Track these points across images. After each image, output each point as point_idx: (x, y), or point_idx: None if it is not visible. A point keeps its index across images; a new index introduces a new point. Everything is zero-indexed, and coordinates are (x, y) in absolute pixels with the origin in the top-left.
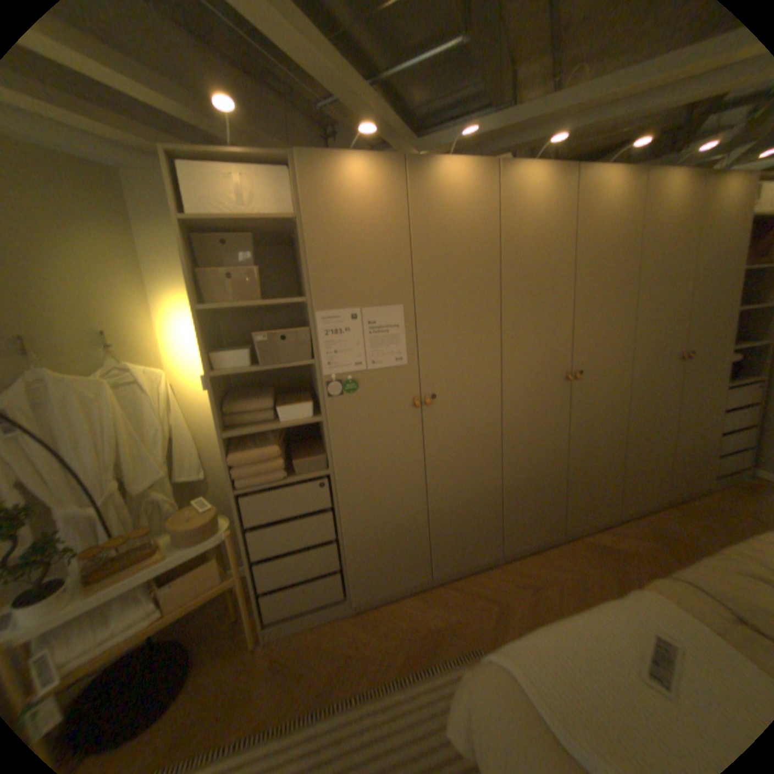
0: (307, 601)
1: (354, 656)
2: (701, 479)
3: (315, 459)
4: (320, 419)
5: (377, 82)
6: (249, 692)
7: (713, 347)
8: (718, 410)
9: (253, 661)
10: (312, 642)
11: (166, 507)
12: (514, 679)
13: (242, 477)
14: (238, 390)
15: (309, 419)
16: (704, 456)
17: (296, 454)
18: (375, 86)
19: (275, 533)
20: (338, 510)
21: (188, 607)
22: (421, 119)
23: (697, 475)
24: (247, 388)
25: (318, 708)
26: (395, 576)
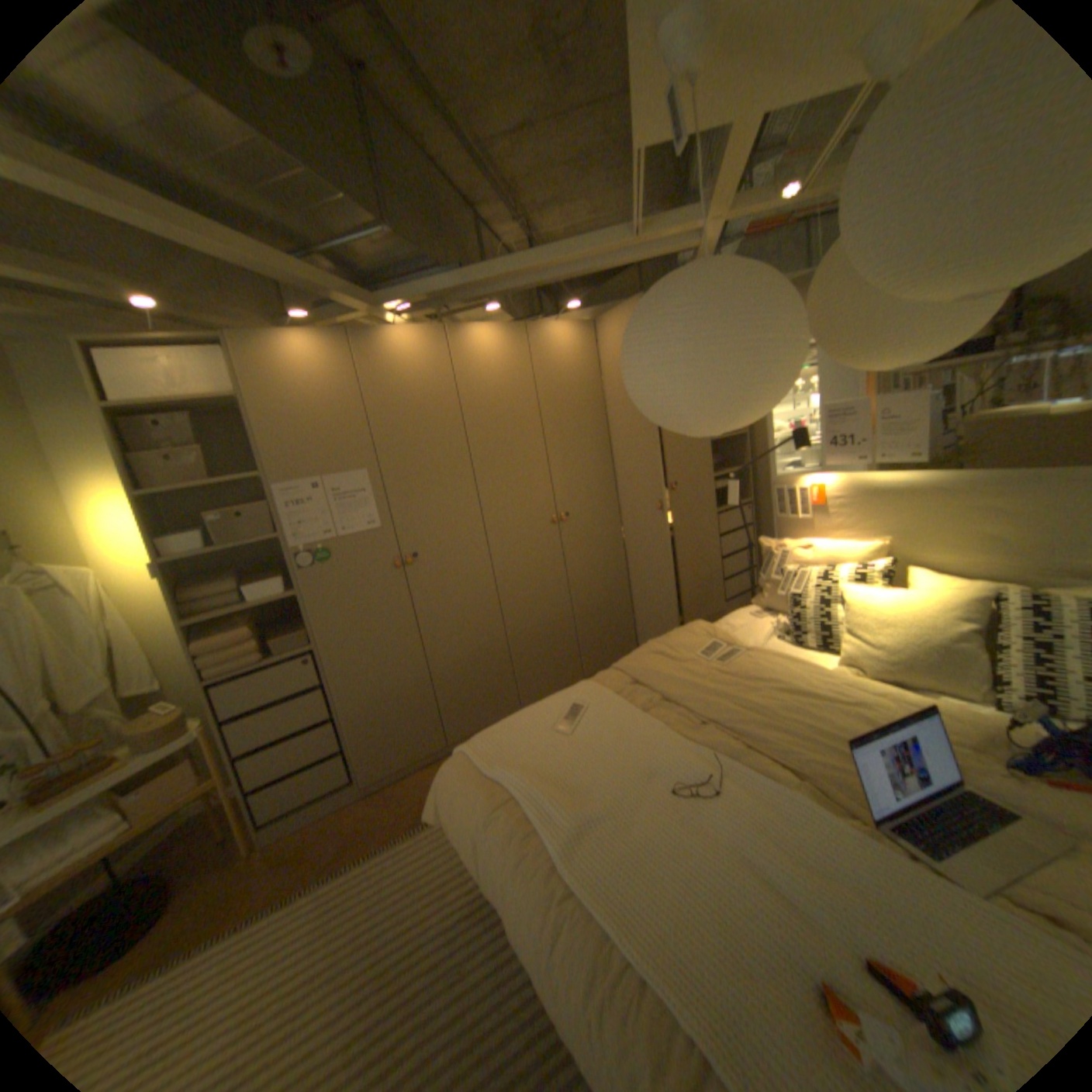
0: (306, 793)
1: (364, 830)
2: (710, 603)
3: (294, 637)
4: (293, 594)
5: (310, 253)
6: (248, 890)
7: (693, 477)
8: (712, 535)
9: (249, 867)
10: (317, 832)
11: (115, 725)
12: (465, 756)
13: (210, 667)
14: (193, 578)
15: (281, 596)
16: (708, 580)
17: (272, 636)
18: (308, 258)
19: (257, 723)
20: (328, 687)
21: (162, 815)
22: (371, 276)
23: (705, 599)
24: (204, 575)
25: (325, 878)
26: (404, 749)
